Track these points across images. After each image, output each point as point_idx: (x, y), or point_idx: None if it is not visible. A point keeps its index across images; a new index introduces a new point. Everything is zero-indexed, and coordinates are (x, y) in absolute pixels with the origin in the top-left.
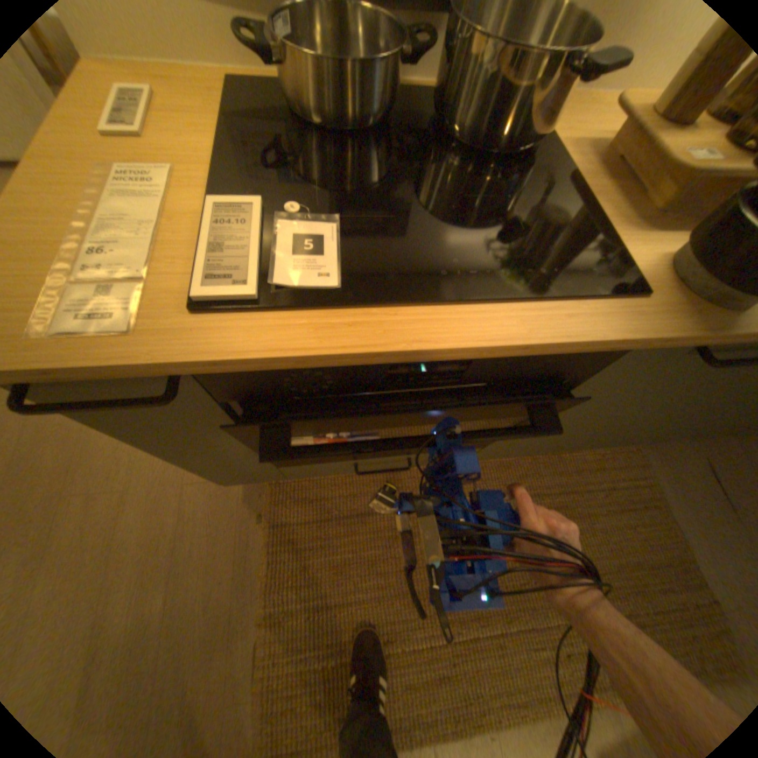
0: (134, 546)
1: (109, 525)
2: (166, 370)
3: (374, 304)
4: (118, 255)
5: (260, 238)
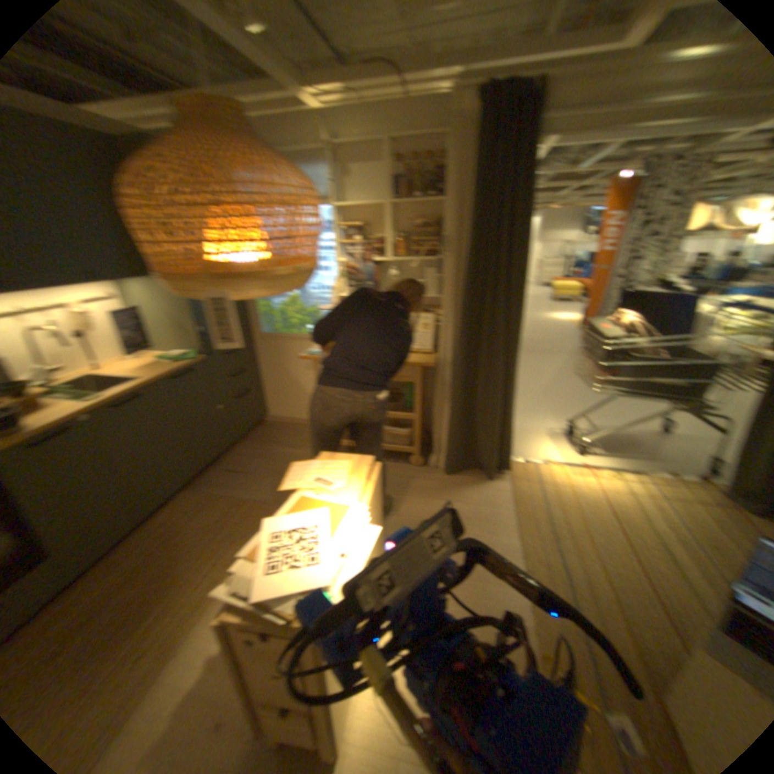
0: None
1: None
2: None
3: None
4: None
5: None
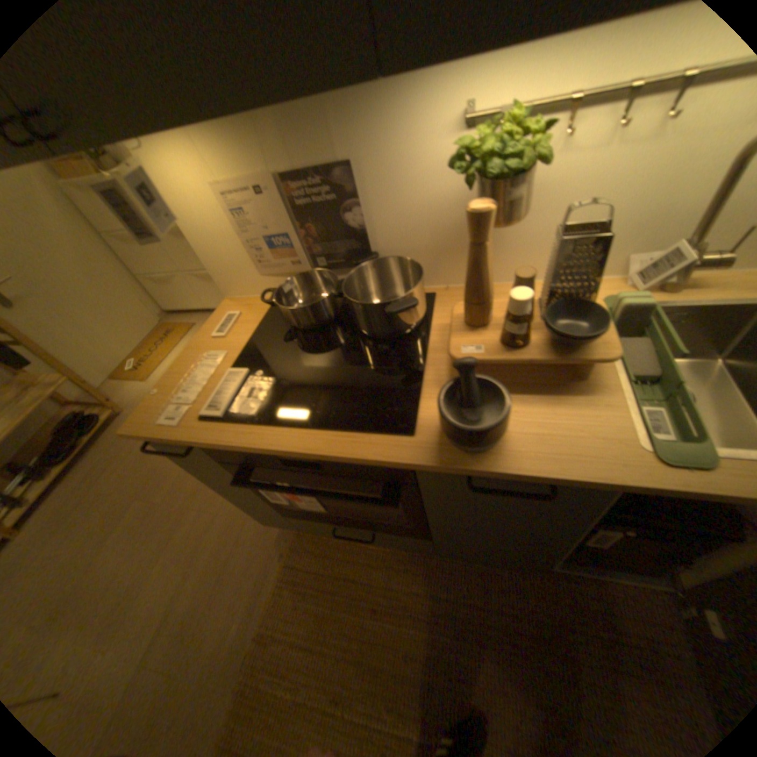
0: (208, 553)
1: (201, 535)
2: (180, 444)
3: (262, 425)
4: (188, 394)
5: (236, 389)
